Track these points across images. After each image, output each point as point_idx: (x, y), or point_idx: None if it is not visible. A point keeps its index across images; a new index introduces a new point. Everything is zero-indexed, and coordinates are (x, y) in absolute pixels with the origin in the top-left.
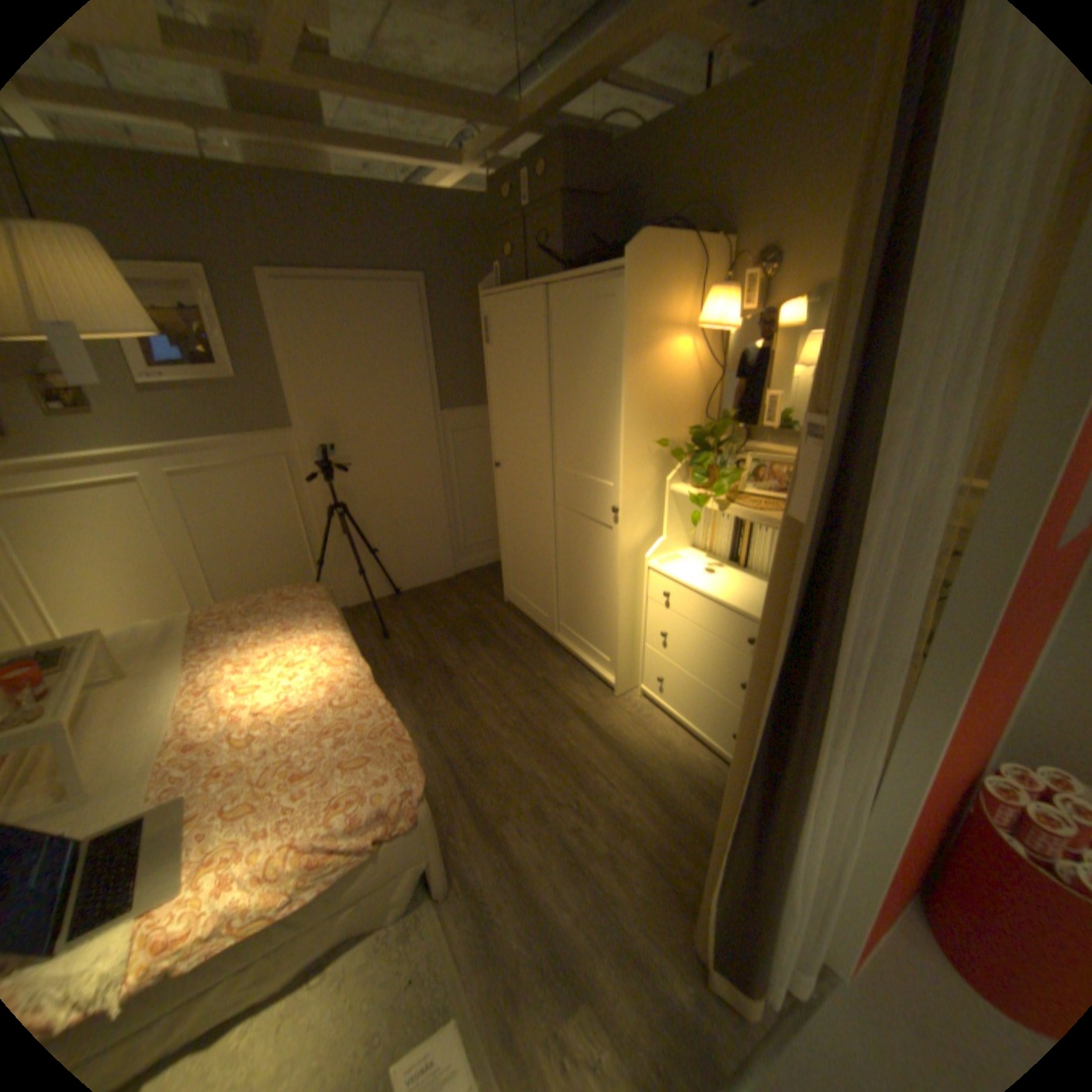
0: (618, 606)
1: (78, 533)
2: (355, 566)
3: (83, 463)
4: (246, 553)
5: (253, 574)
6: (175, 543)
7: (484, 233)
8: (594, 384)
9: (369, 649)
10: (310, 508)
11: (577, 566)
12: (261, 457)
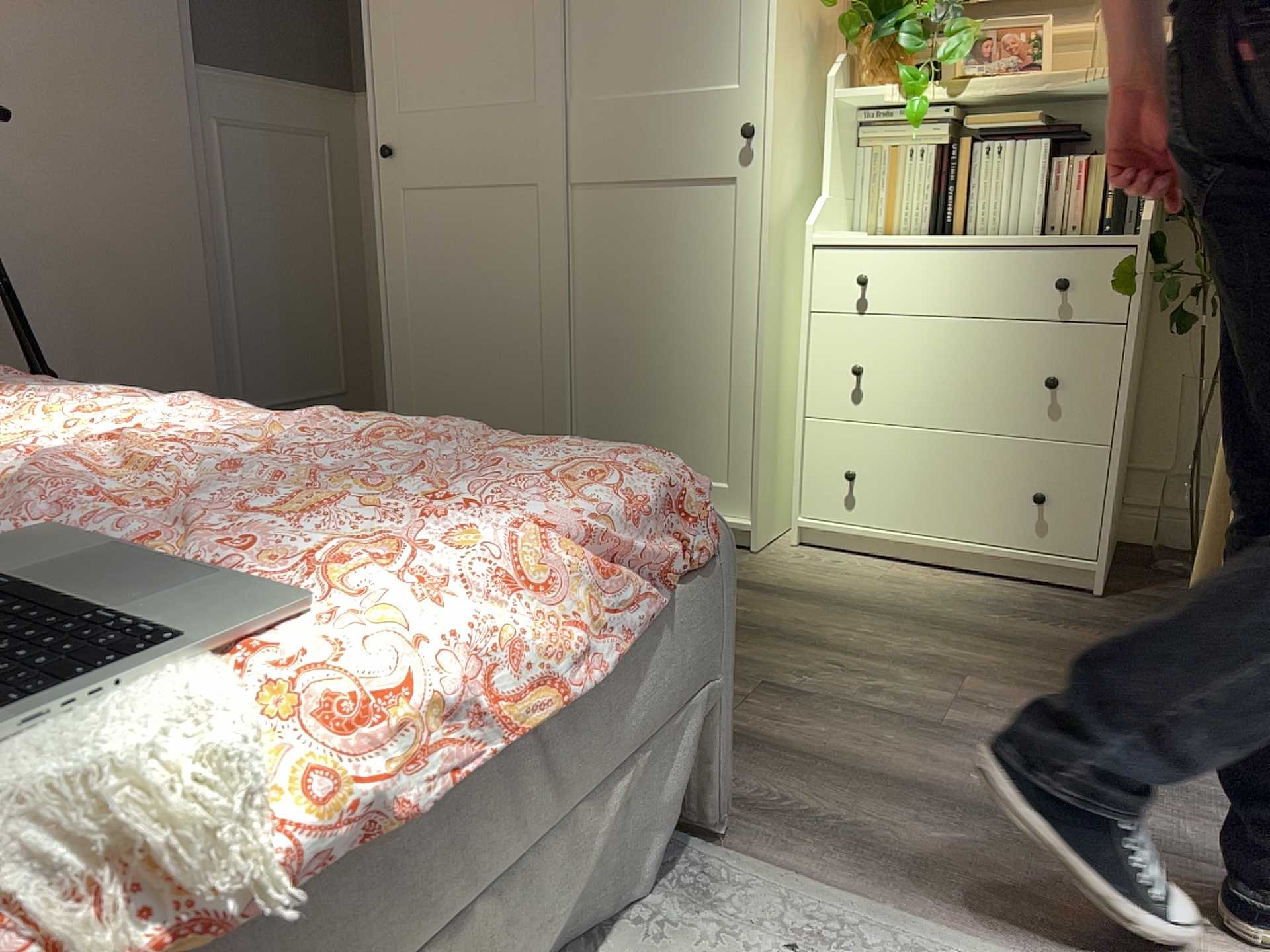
0: (763, 335)
1: None
2: None
3: None
4: None
5: None
6: None
7: None
8: None
9: None
10: None
11: (633, 306)
12: None
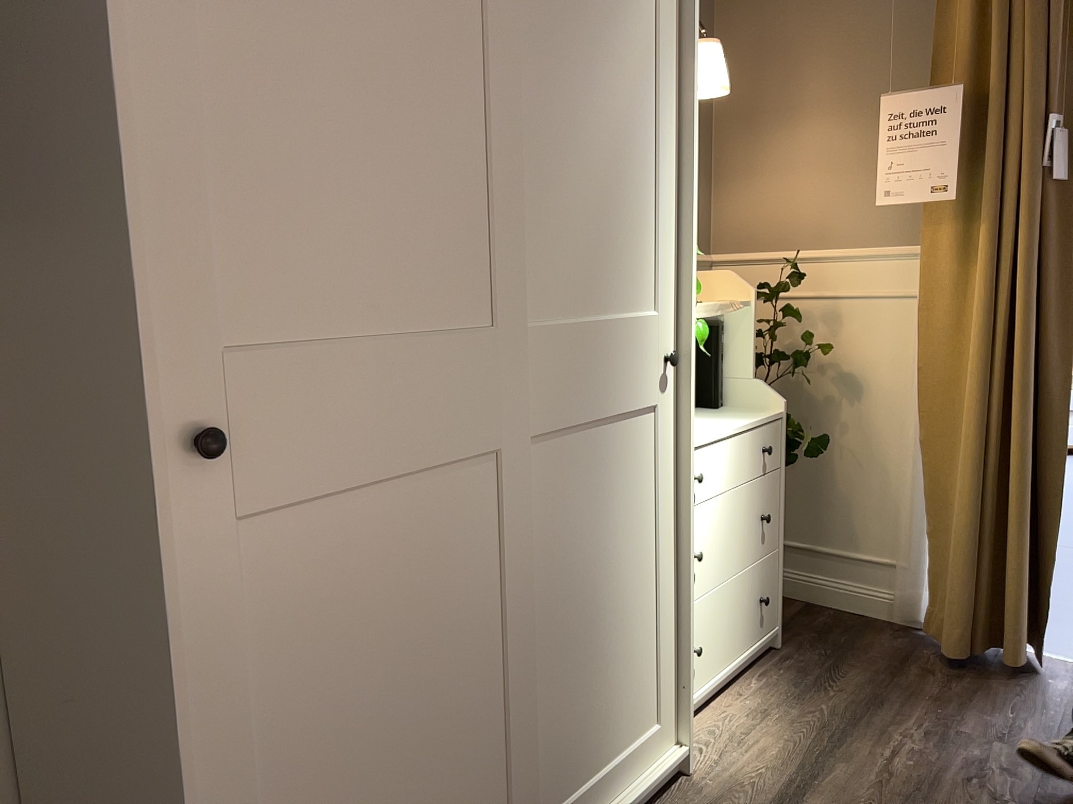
0: (686, 551)
1: None
2: None
3: None
4: None
5: None
6: None
7: None
8: (618, 109)
9: None
10: None
11: (583, 571)
12: None
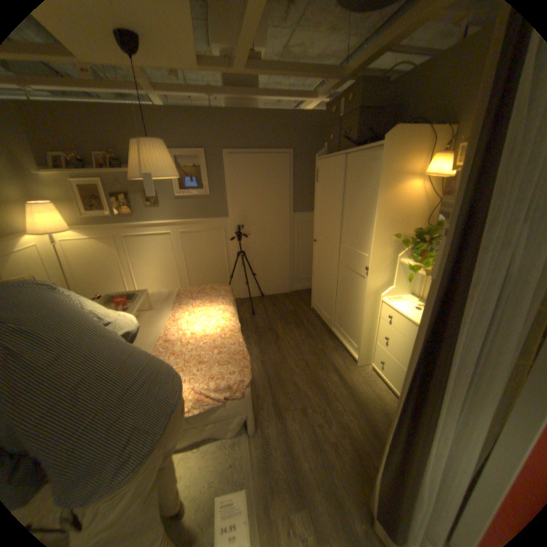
0: (364, 319)
1: (148, 252)
2: (245, 280)
3: (153, 225)
4: (203, 268)
5: (205, 277)
6: (179, 260)
7: (324, 129)
8: (364, 203)
9: (245, 318)
10: (230, 252)
11: (346, 295)
12: (214, 228)
